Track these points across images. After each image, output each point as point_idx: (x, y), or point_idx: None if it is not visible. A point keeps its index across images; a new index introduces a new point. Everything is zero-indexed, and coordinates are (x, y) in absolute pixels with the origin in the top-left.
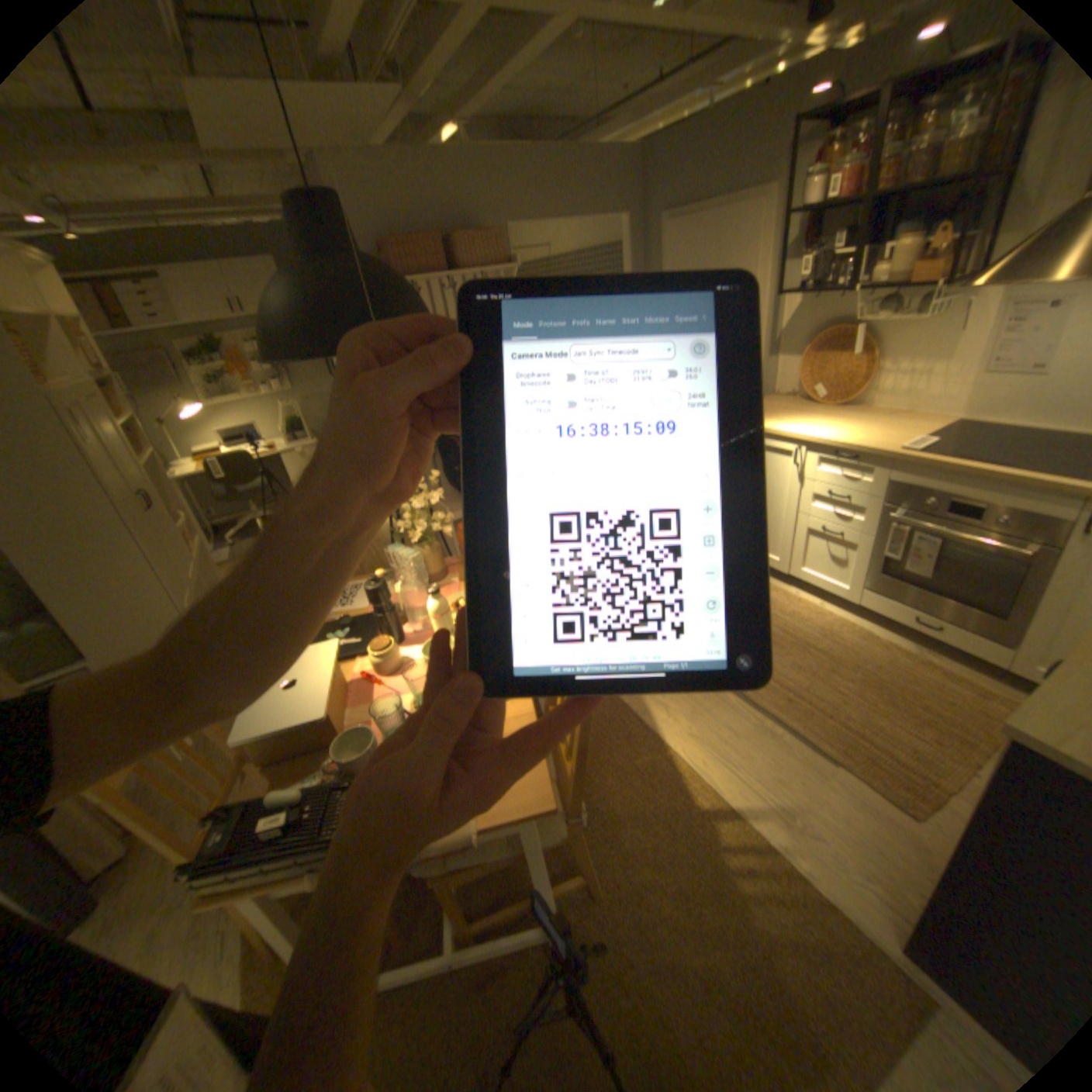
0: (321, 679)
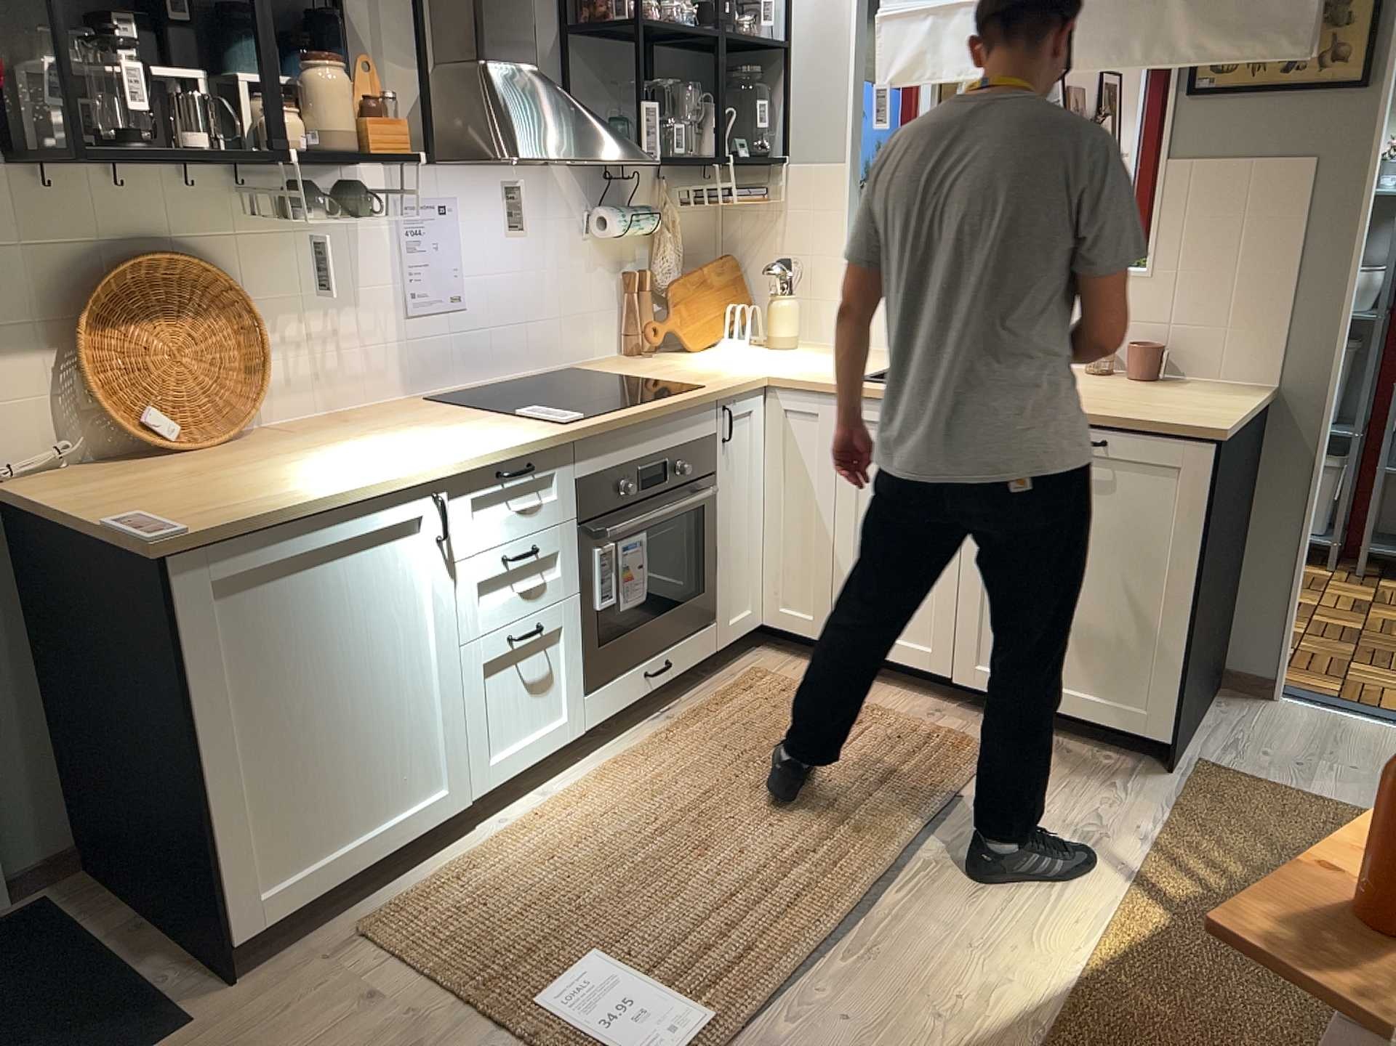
0: None
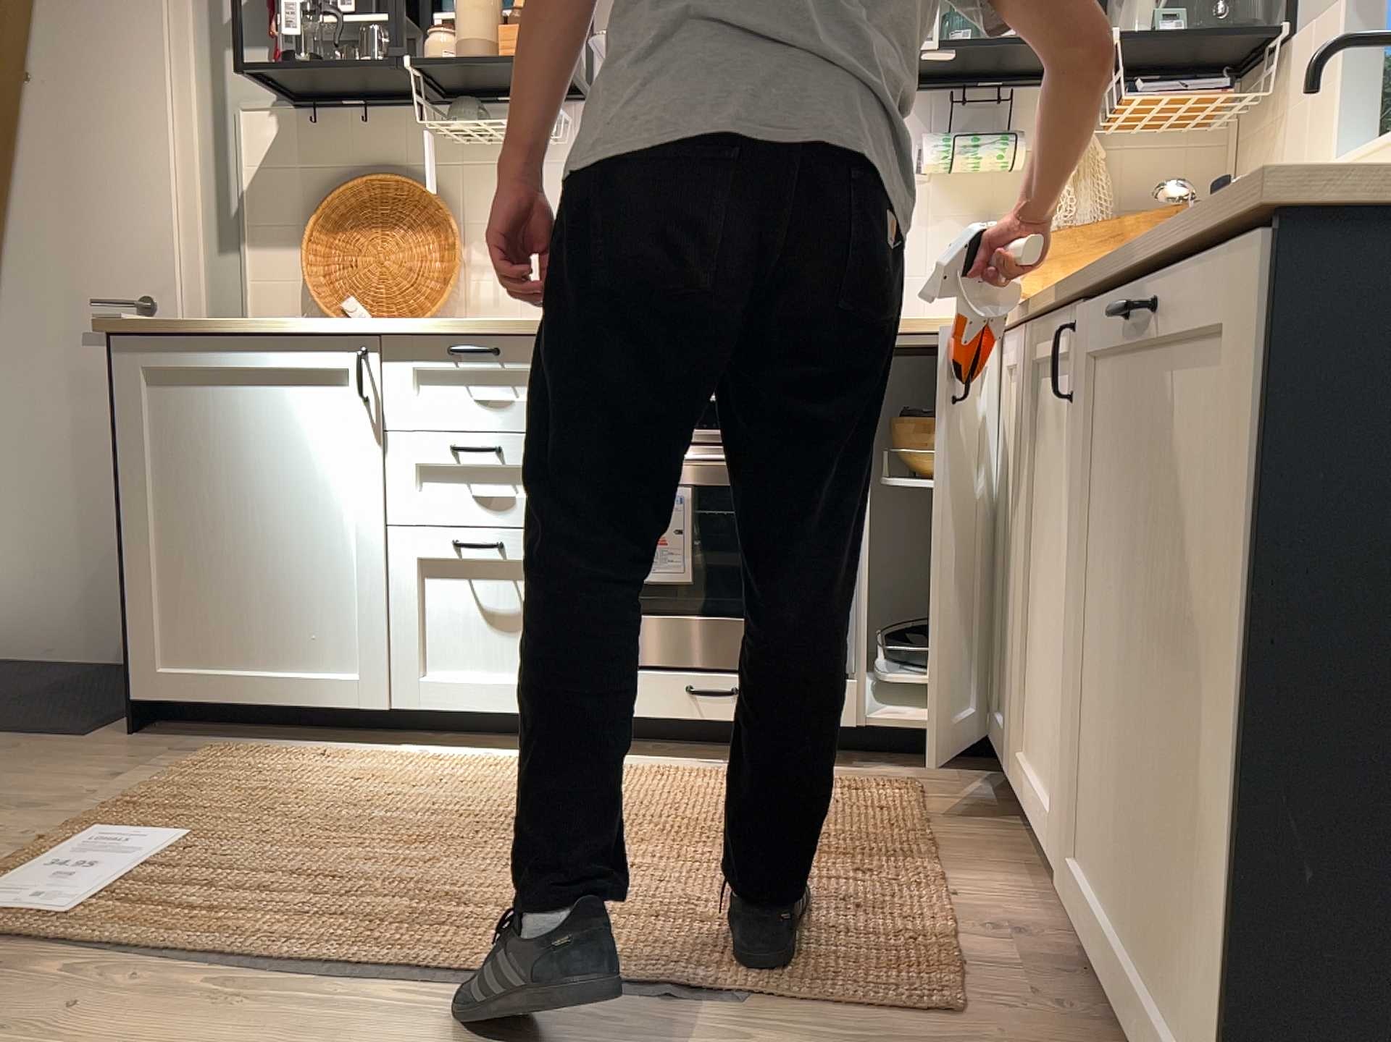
0: None
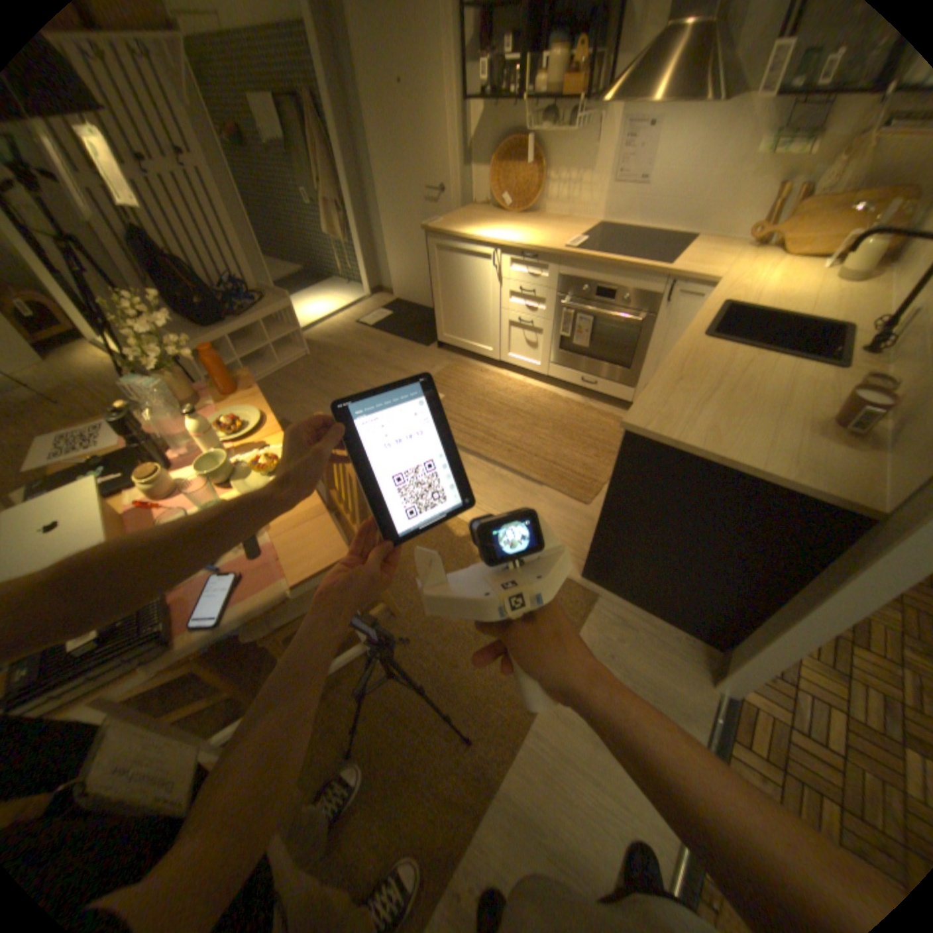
0: (87, 519)
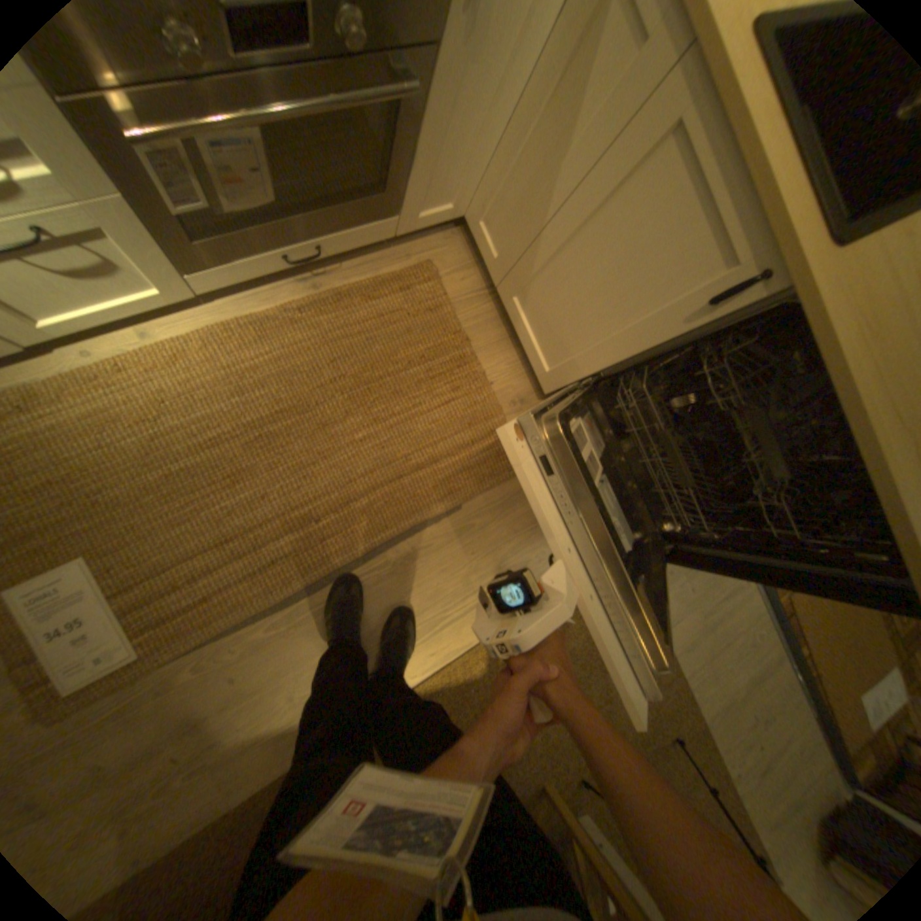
0: None
